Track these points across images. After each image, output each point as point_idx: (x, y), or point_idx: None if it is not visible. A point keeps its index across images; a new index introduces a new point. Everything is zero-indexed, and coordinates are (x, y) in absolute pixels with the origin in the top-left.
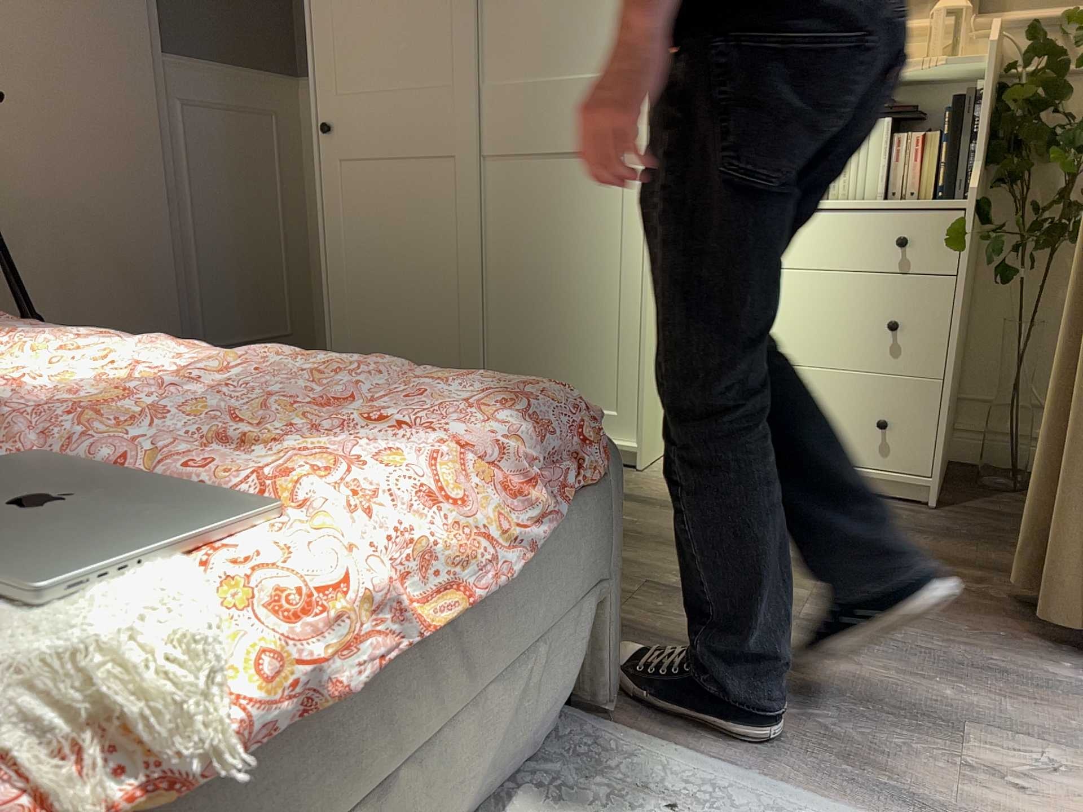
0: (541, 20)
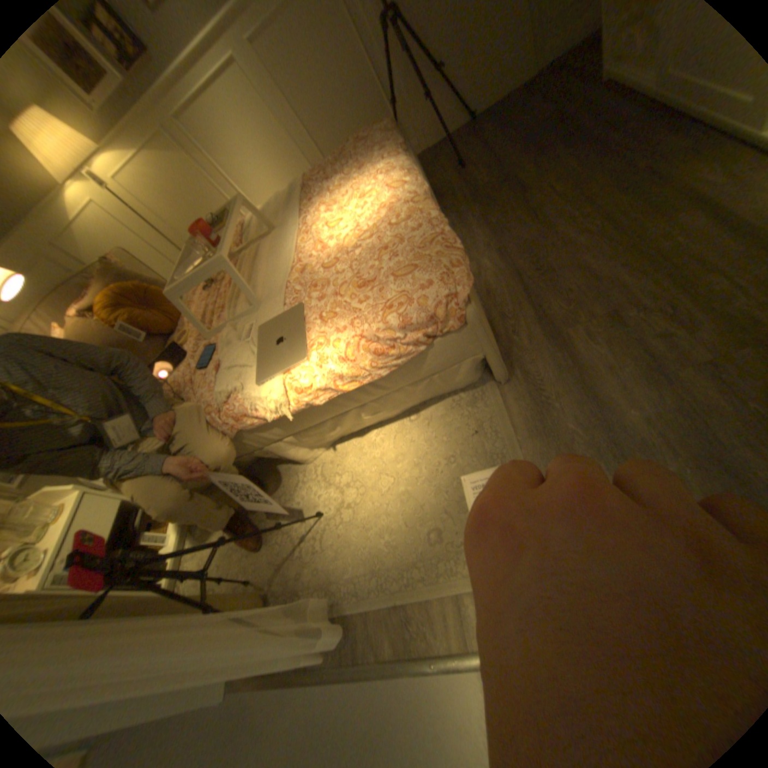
0: None
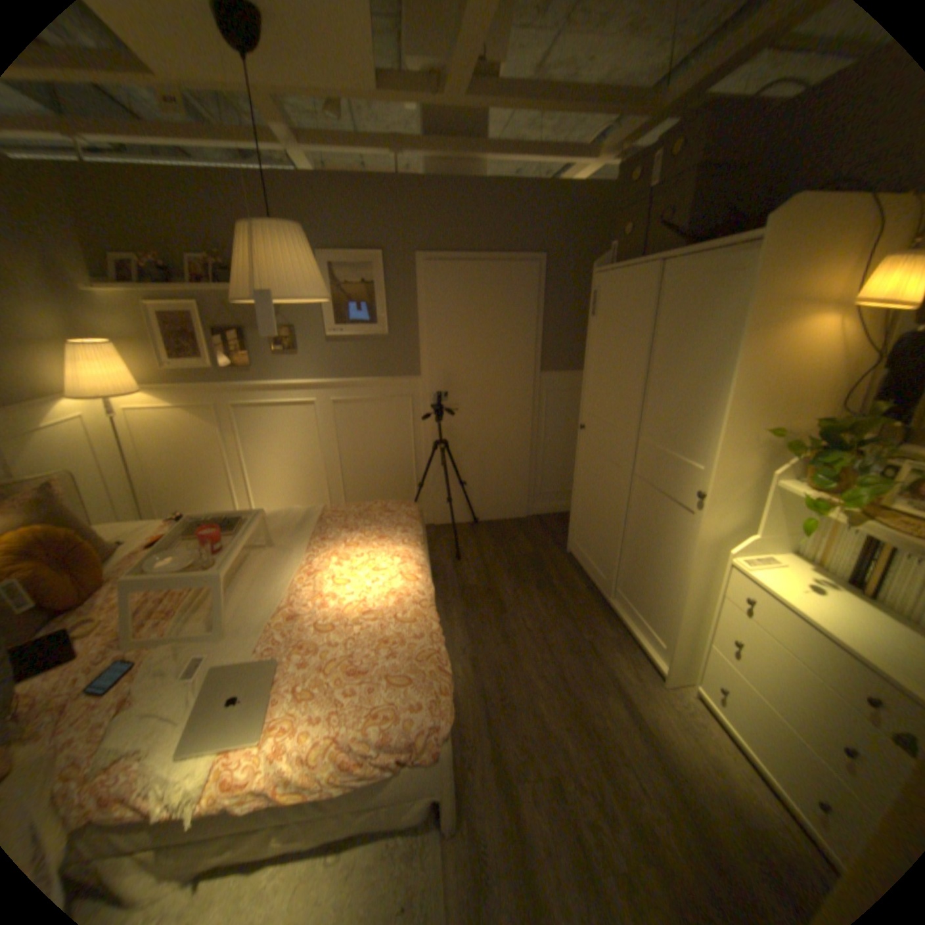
0: (669, 415)
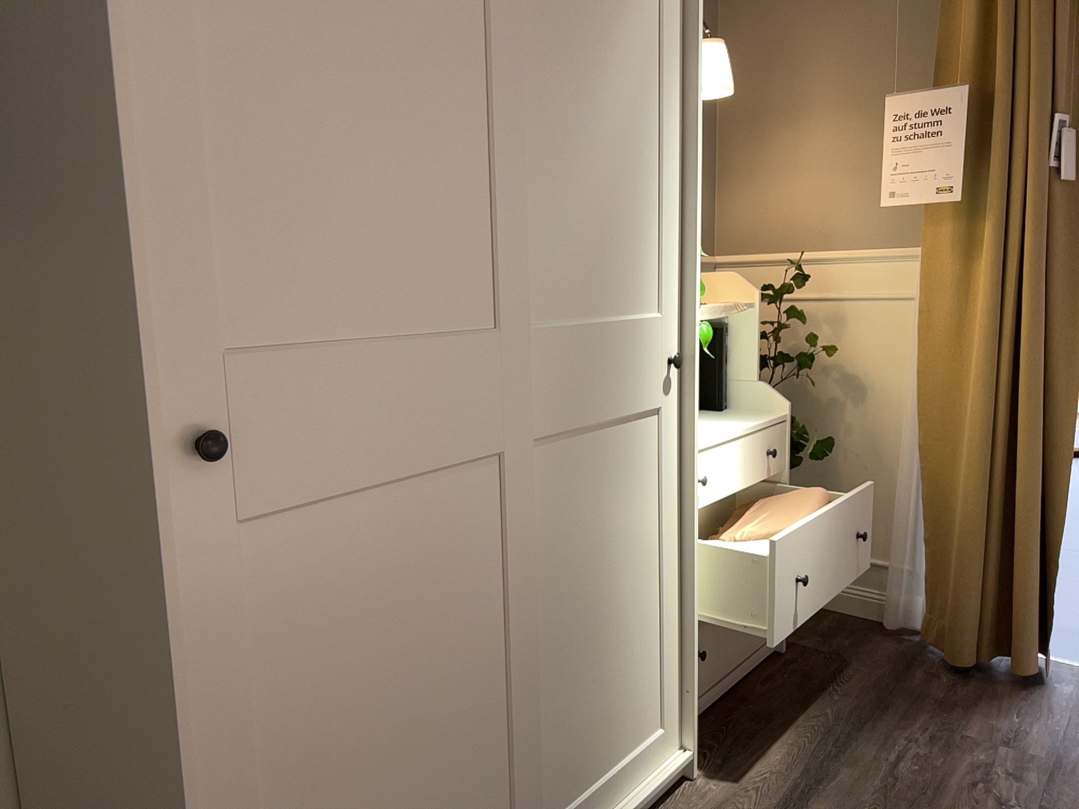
0: (584, 231)
